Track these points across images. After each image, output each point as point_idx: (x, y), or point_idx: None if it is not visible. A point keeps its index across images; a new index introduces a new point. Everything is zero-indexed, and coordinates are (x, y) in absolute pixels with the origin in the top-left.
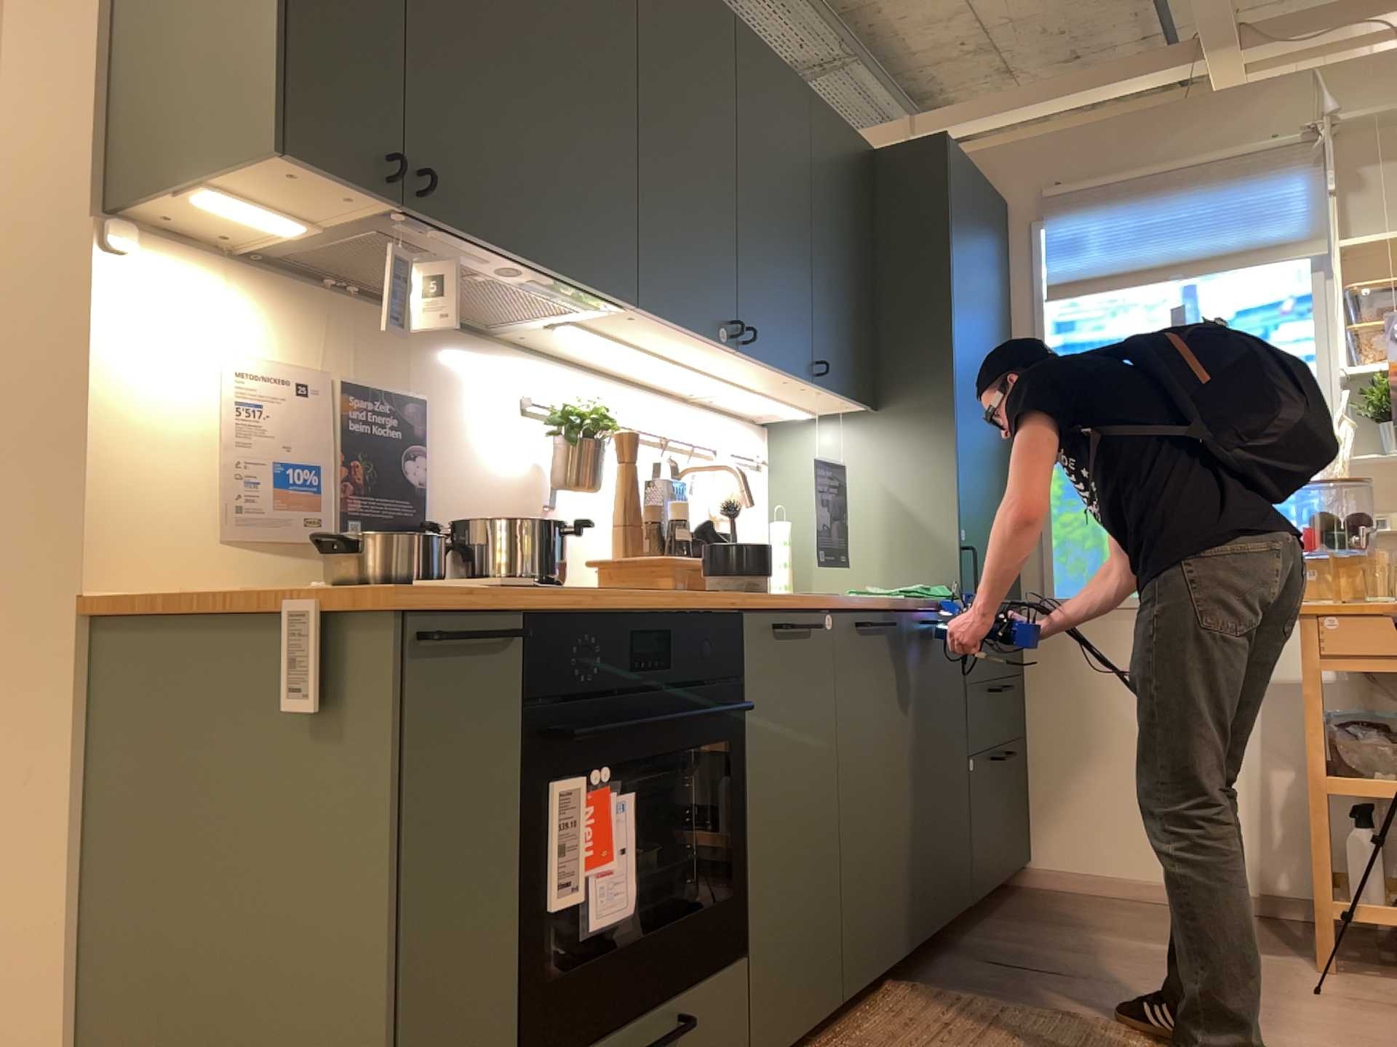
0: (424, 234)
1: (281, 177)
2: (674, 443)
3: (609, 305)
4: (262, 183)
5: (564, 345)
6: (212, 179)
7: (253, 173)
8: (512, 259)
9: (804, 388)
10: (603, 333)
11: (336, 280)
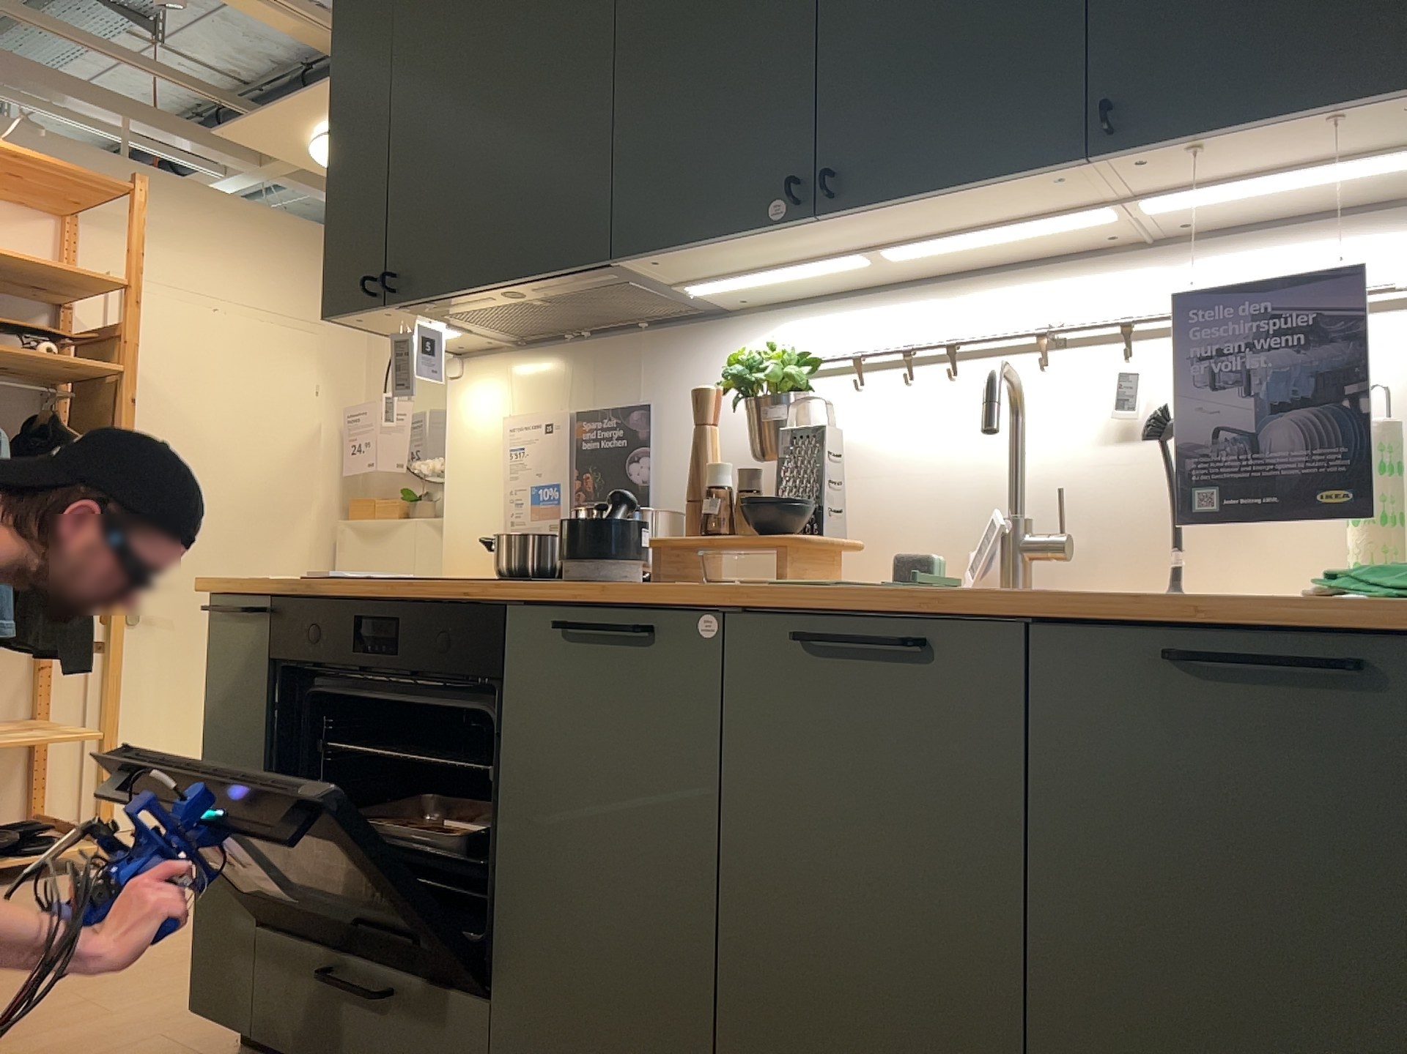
0: (437, 308)
1: (365, 323)
2: (1087, 335)
3: (621, 266)
4: (378, 326)
5: (799, 286)
6: (380, 334)
7: (362, 327)
8: (484, 291)
9: (1154, 165)
10: (722, 276)
11: (567, 333)
